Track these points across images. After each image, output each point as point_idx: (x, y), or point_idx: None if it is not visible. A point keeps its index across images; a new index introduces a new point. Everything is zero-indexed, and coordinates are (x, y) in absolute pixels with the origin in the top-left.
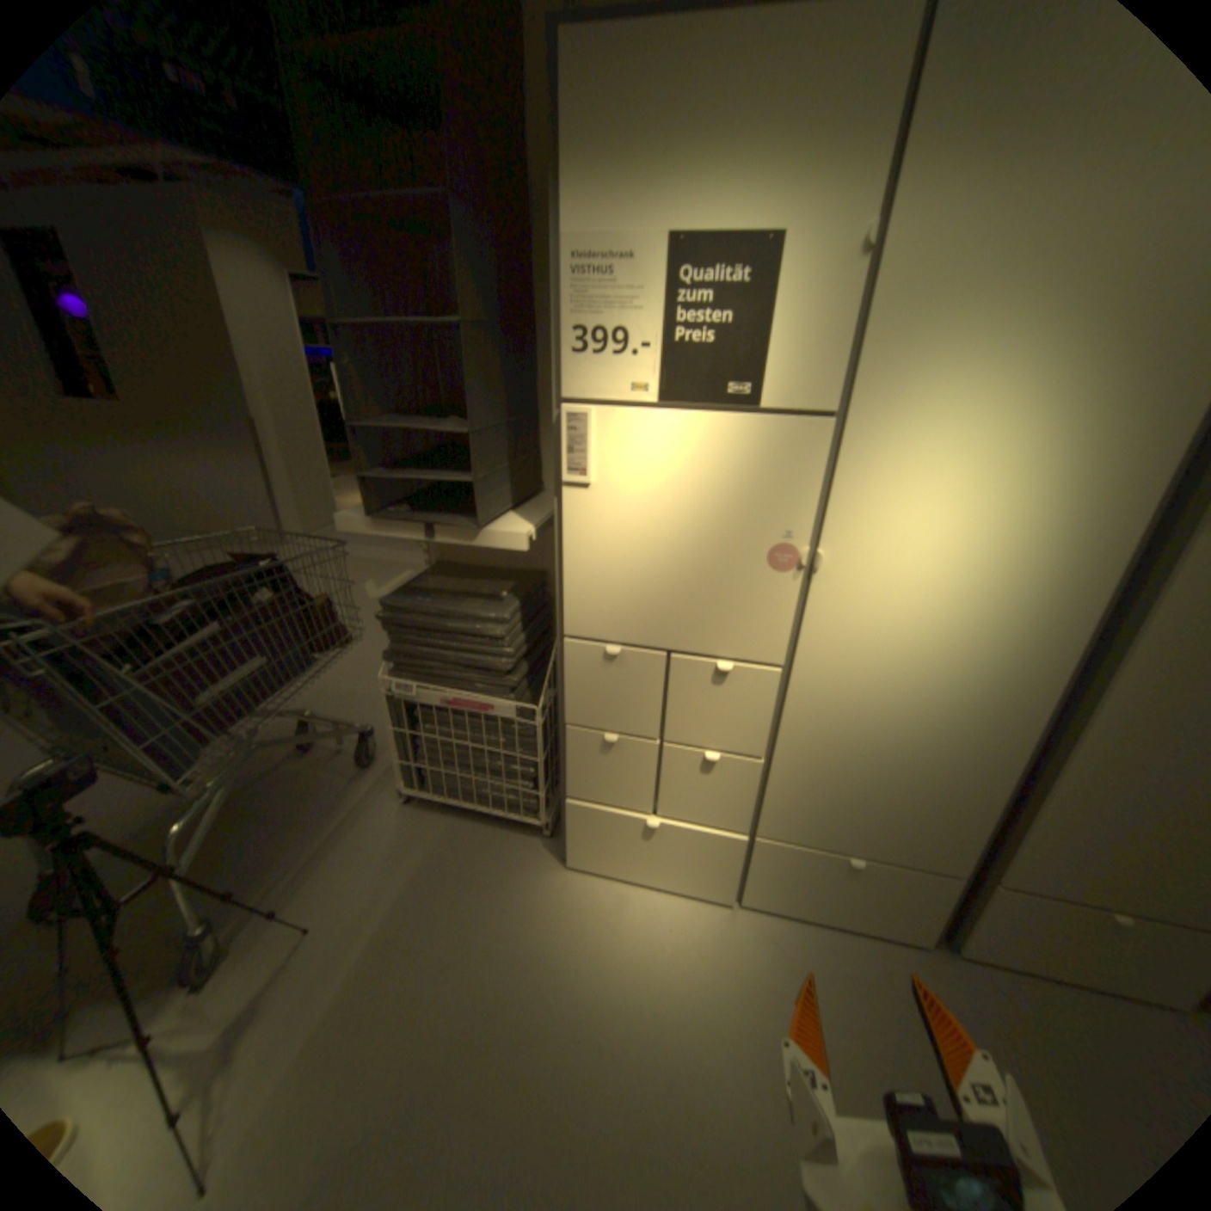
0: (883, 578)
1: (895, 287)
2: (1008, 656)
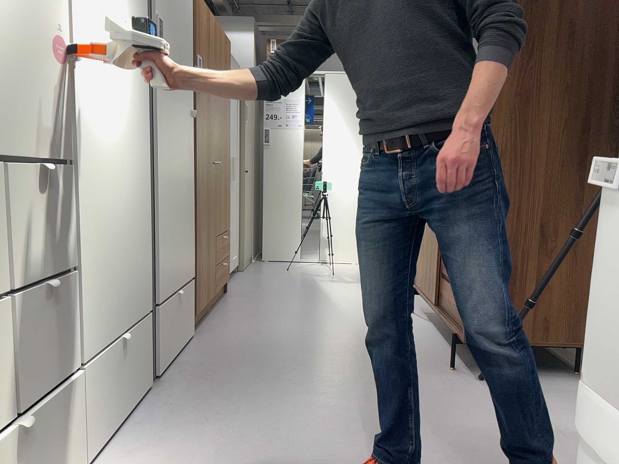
0: (94, 75)
1: None
2: (134, 135)
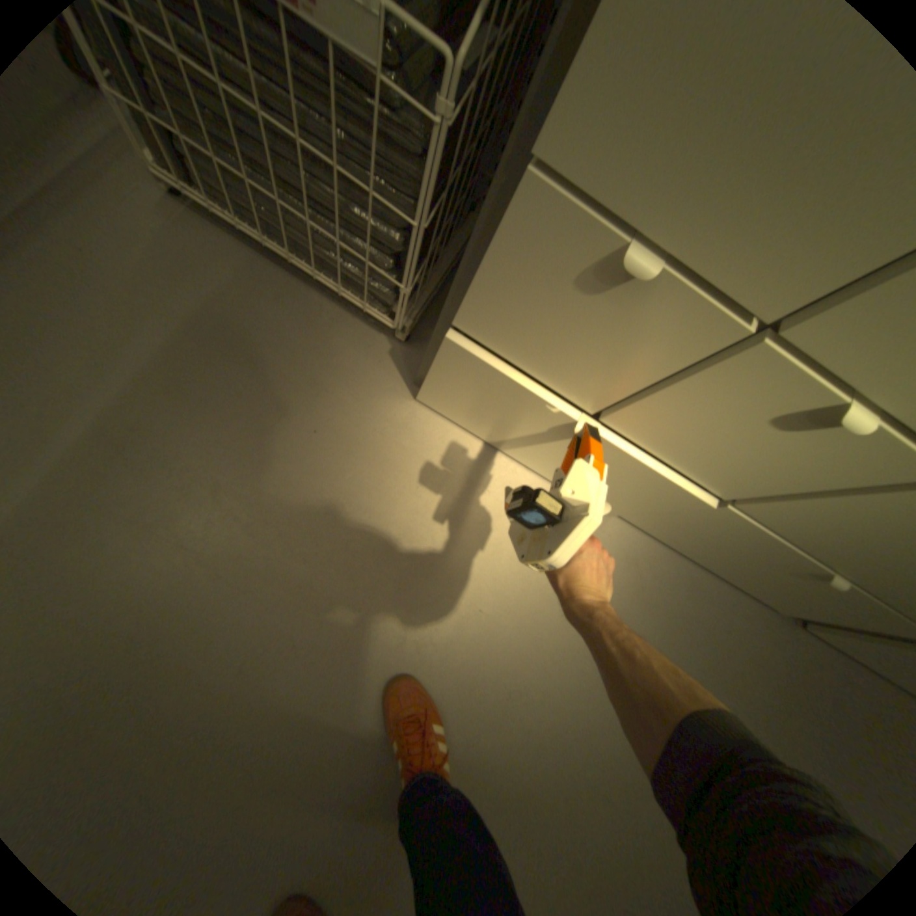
0: None
1: None
2: None
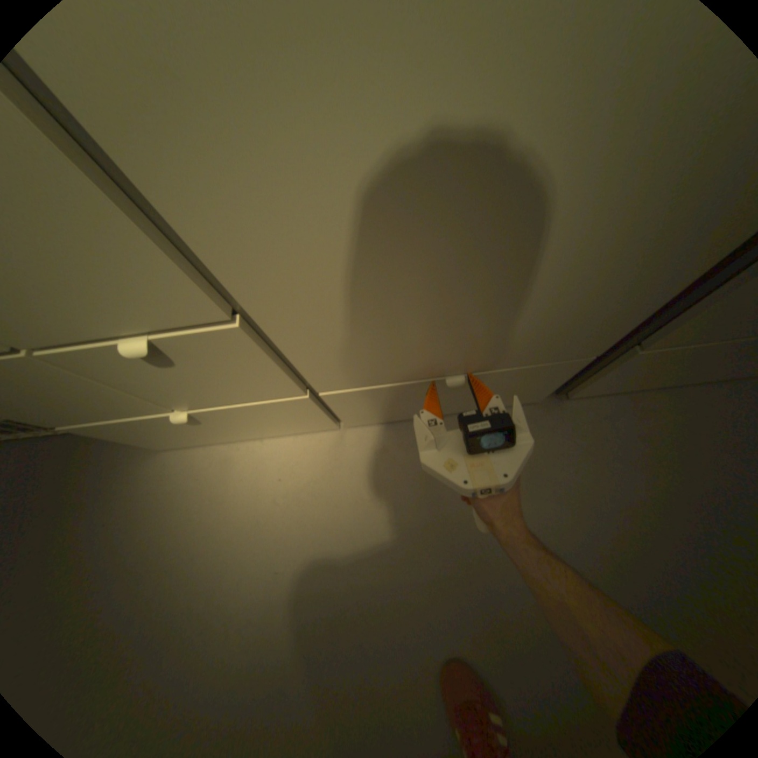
0: None
1: None
2: None
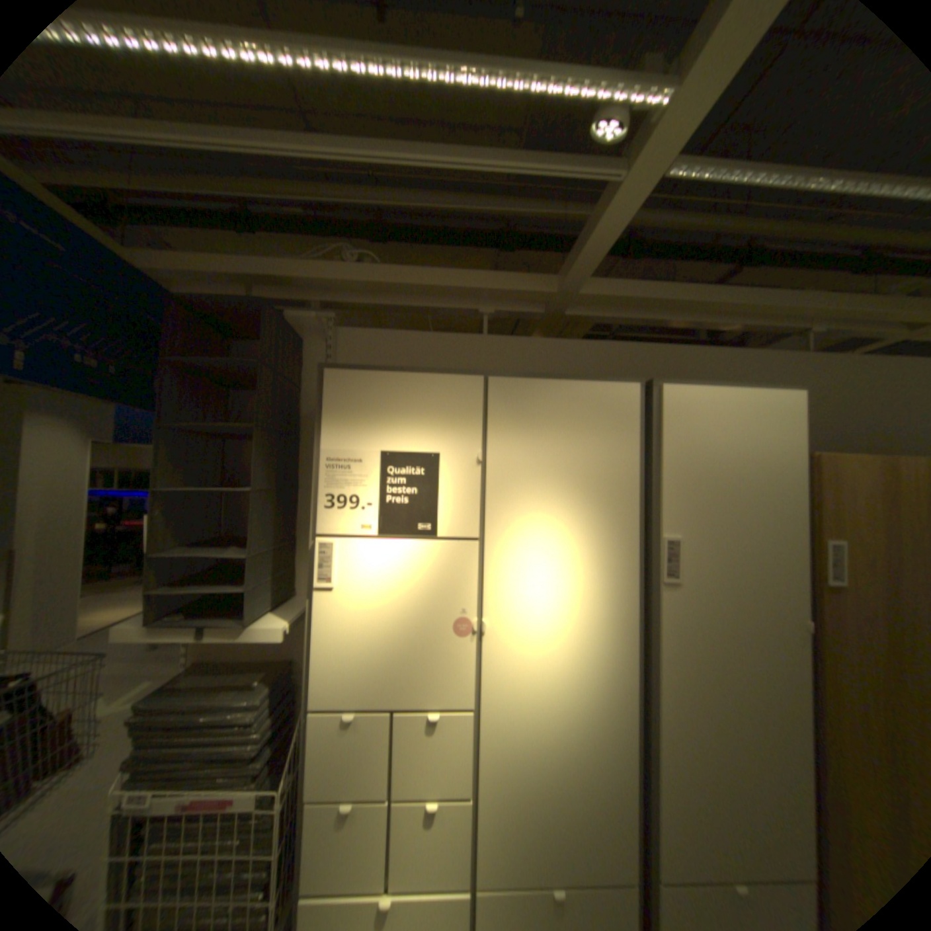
0: (522, 635)
1: (495, 480)
2: (603, 679)
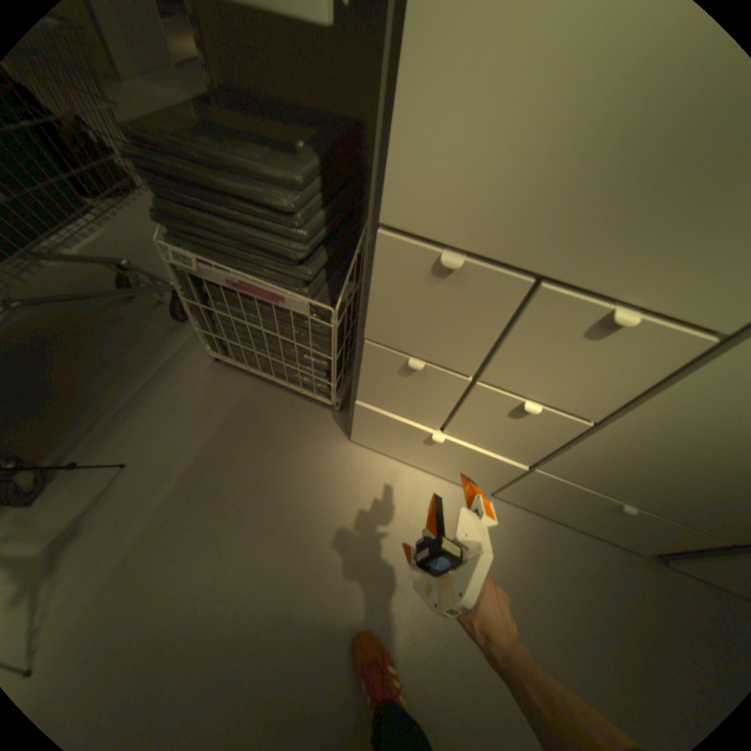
0: None
1: None
2: None
